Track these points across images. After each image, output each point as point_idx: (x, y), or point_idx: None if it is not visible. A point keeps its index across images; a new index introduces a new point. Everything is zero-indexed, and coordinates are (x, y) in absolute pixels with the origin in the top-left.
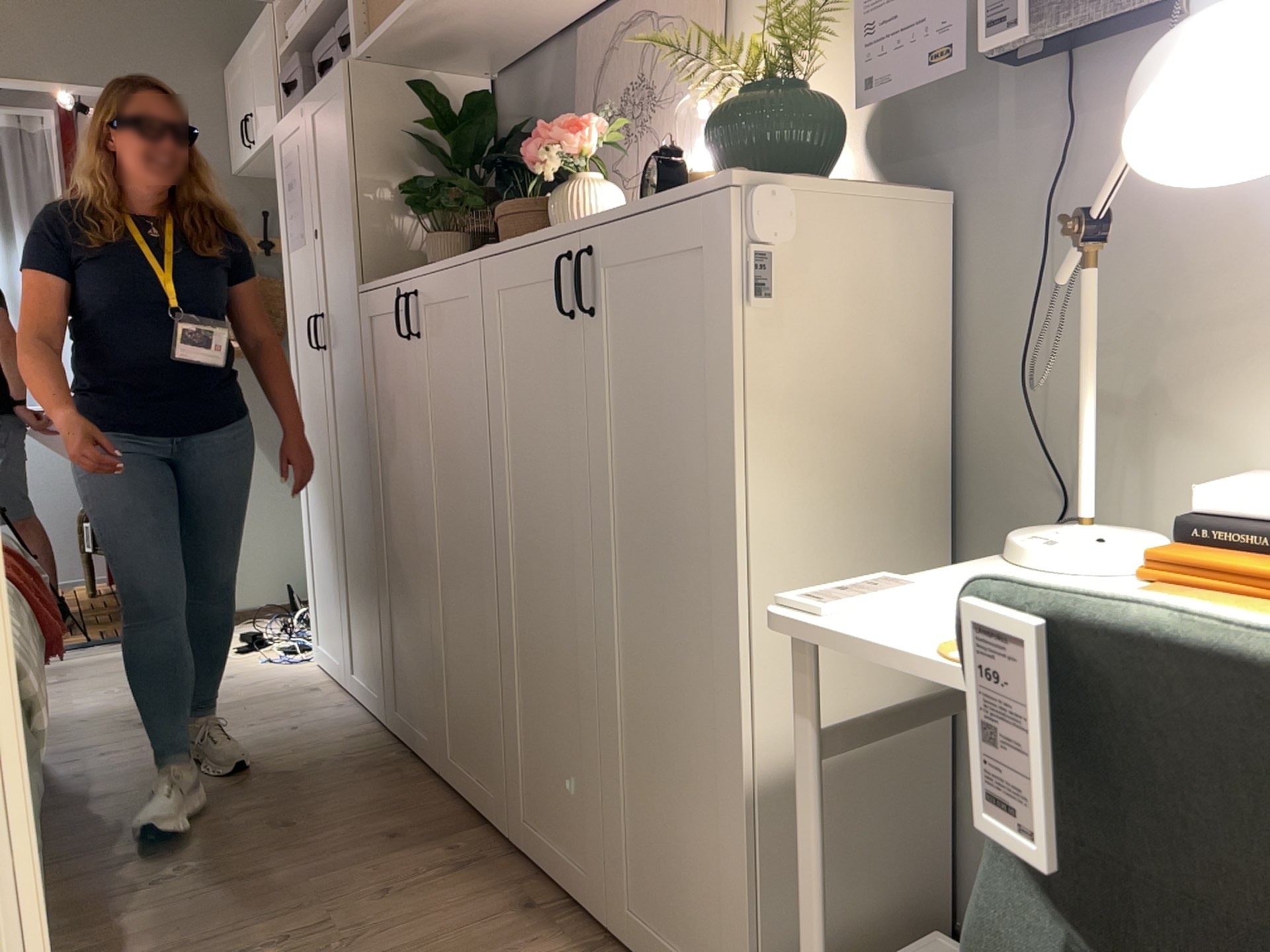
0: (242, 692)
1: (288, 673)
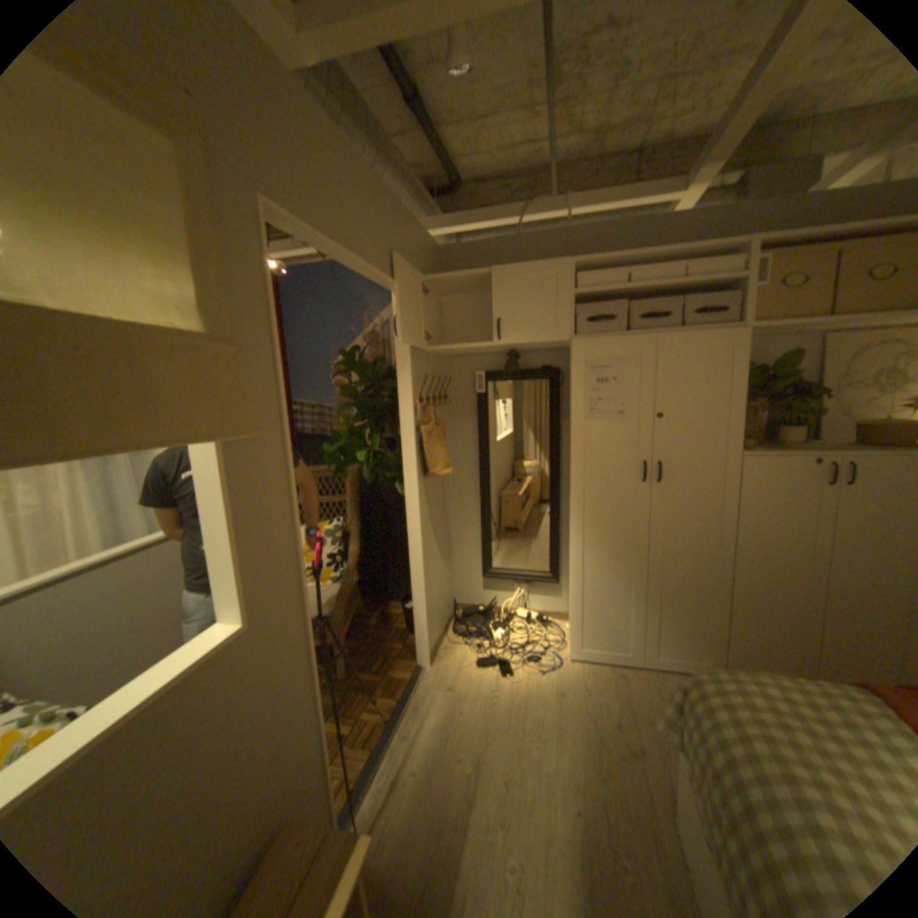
0: (601, 700)
1: (578, 675)
